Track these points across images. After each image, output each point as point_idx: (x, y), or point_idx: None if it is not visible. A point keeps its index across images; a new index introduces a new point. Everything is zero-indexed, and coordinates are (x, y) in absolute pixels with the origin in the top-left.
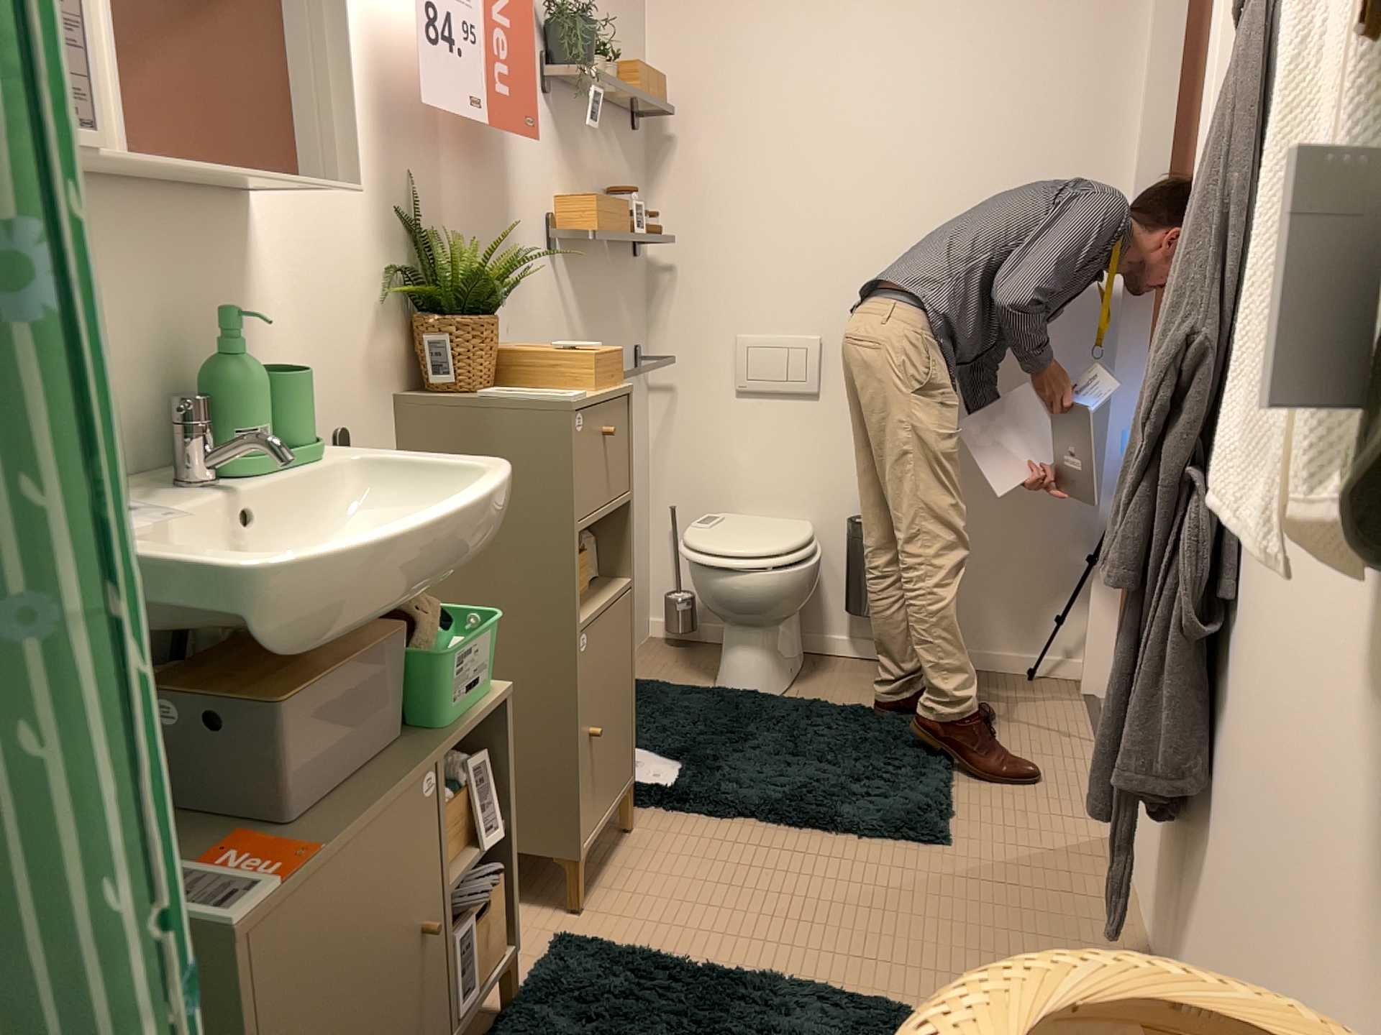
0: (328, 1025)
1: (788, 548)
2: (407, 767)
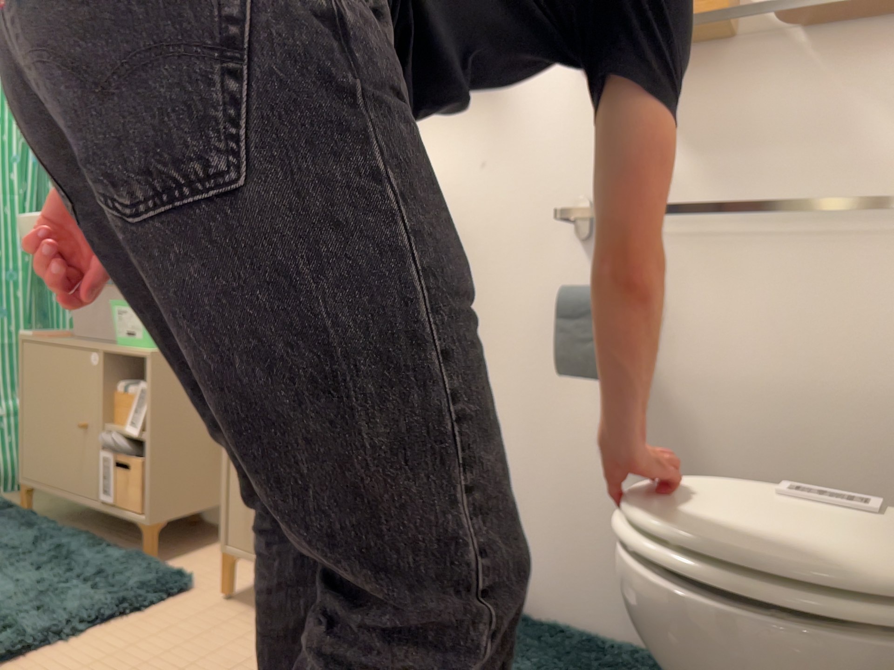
0: (35, 410)
1: (676, 534)
2: (83, 344)
